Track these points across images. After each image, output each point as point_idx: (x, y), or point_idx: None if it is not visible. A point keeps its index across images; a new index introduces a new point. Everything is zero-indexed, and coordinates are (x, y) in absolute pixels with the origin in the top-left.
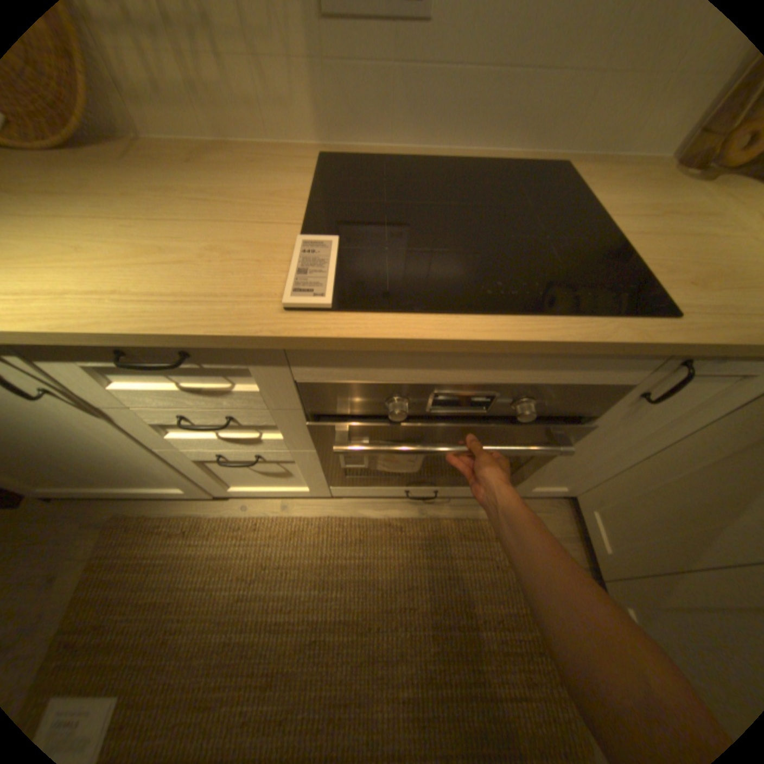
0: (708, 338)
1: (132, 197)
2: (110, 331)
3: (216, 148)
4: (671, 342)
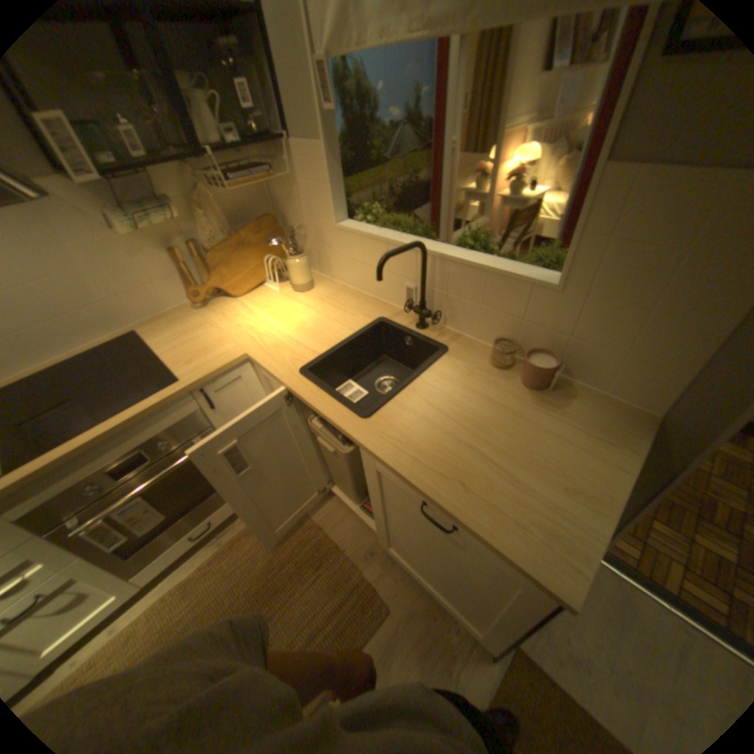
0: (187, 382)
1: None
2: None
3: None
4: (172, 393)
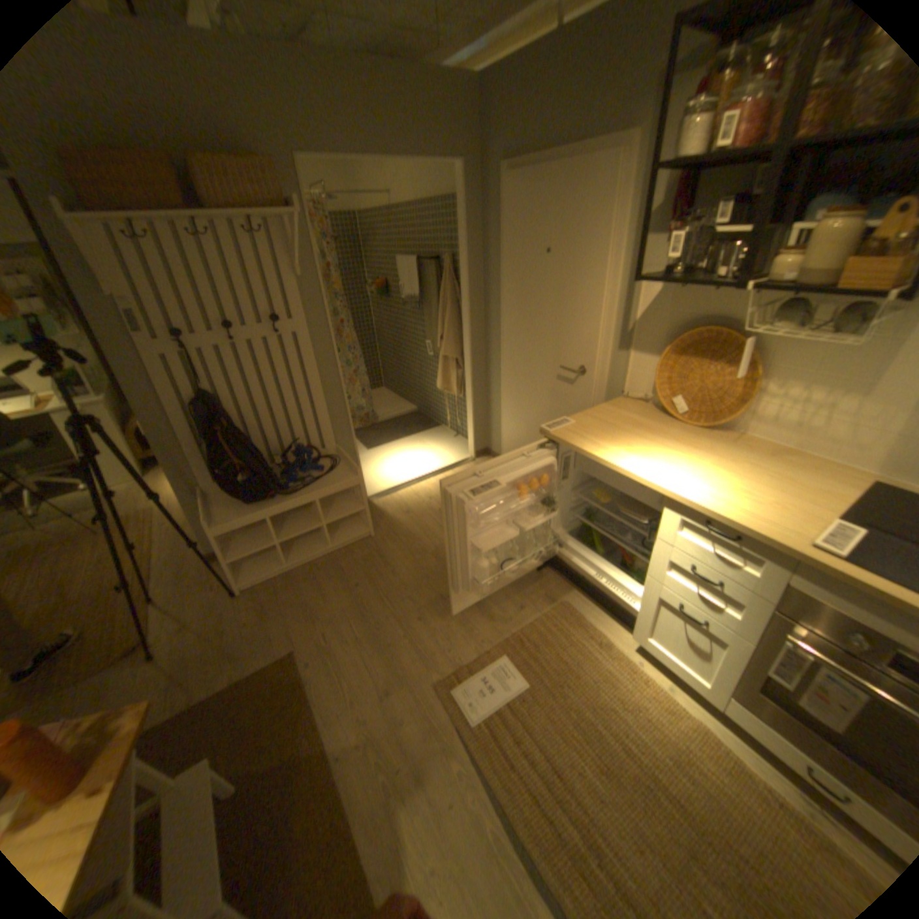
0: None
1: (738, 464)
2: (720, 514)
3: (794, 454)
4: None
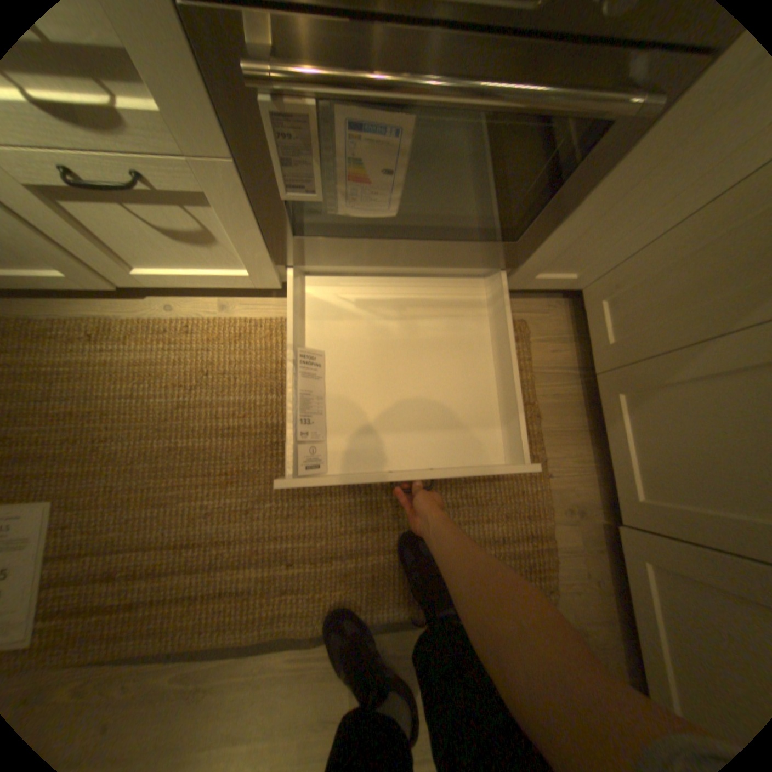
0: None
1: None
2: None
3: None
4: None
